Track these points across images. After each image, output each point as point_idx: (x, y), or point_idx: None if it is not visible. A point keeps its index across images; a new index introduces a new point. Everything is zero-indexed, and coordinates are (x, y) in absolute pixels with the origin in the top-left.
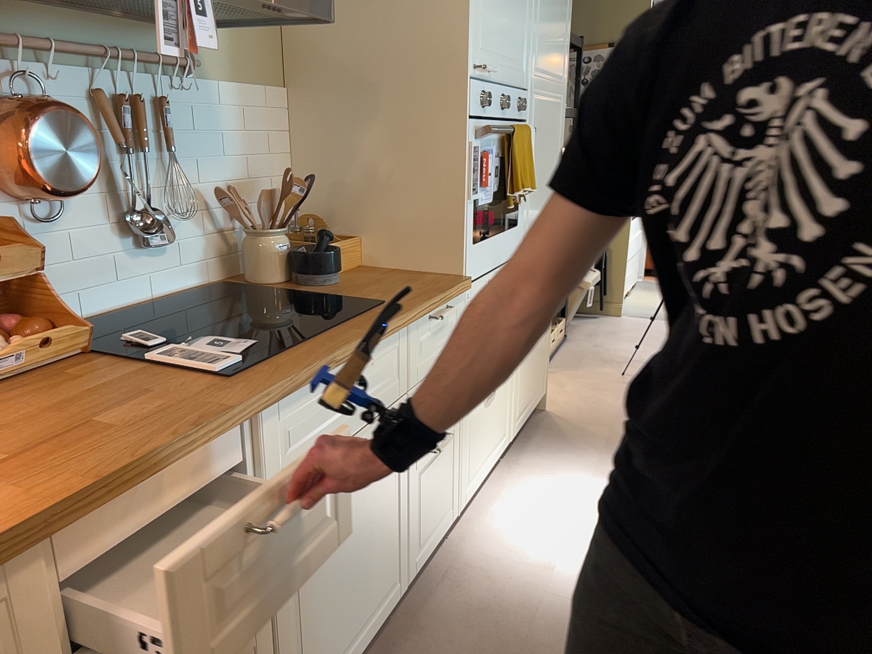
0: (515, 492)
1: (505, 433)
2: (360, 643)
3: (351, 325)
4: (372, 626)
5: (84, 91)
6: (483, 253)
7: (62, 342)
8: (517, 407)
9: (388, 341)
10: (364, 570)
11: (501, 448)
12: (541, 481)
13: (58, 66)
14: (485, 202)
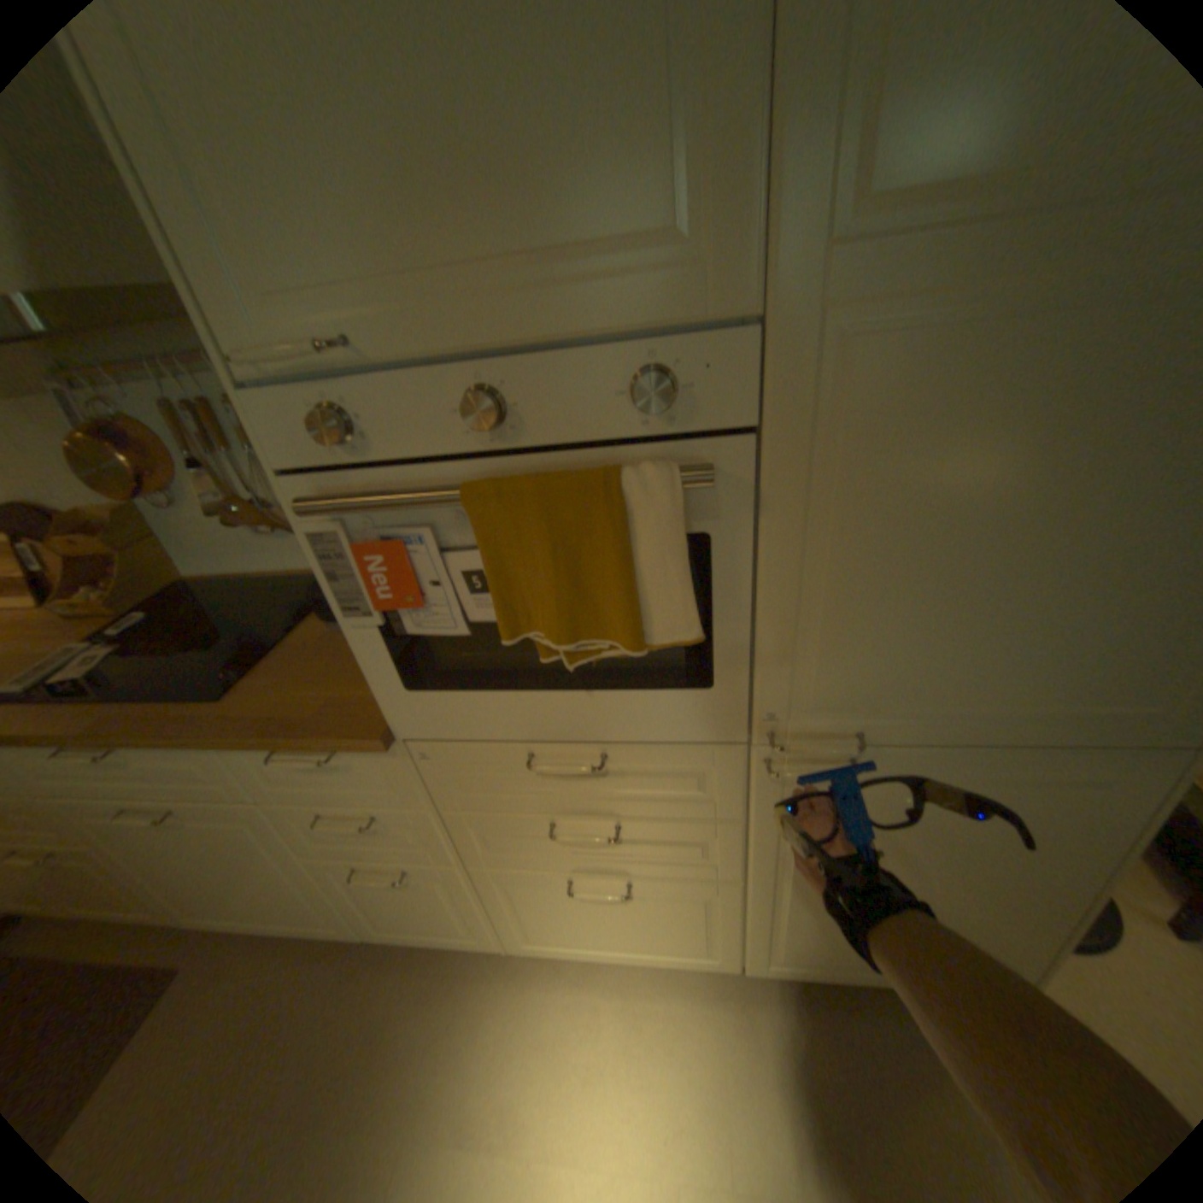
0: (650, 1028)
1: (705, 956)
2: (271, 931)
3: (119, 713)
4: (291, 933)
5: (155, 402)
6: (470, 710)
7: (90, 609)
8: (776, 953)
9: (169, 750)
10: (244, 894)
11: (684, 965)
12: (704, 1073)
13: (130, 383)
14: (434, 631)
